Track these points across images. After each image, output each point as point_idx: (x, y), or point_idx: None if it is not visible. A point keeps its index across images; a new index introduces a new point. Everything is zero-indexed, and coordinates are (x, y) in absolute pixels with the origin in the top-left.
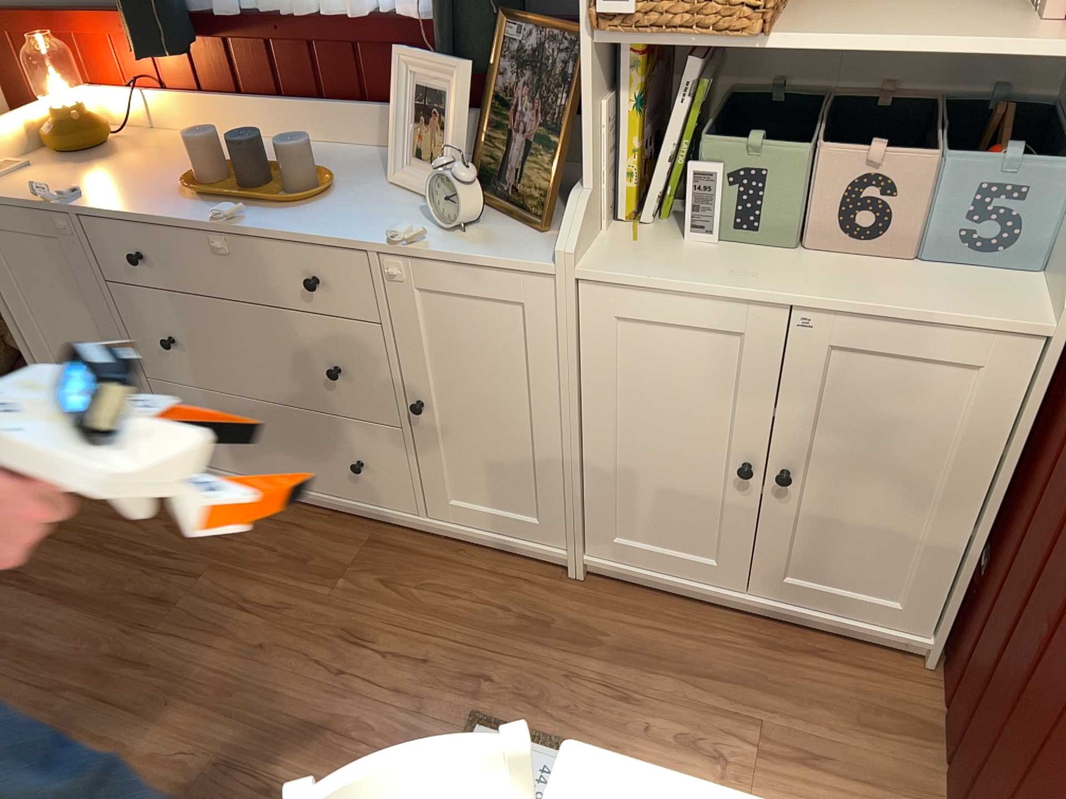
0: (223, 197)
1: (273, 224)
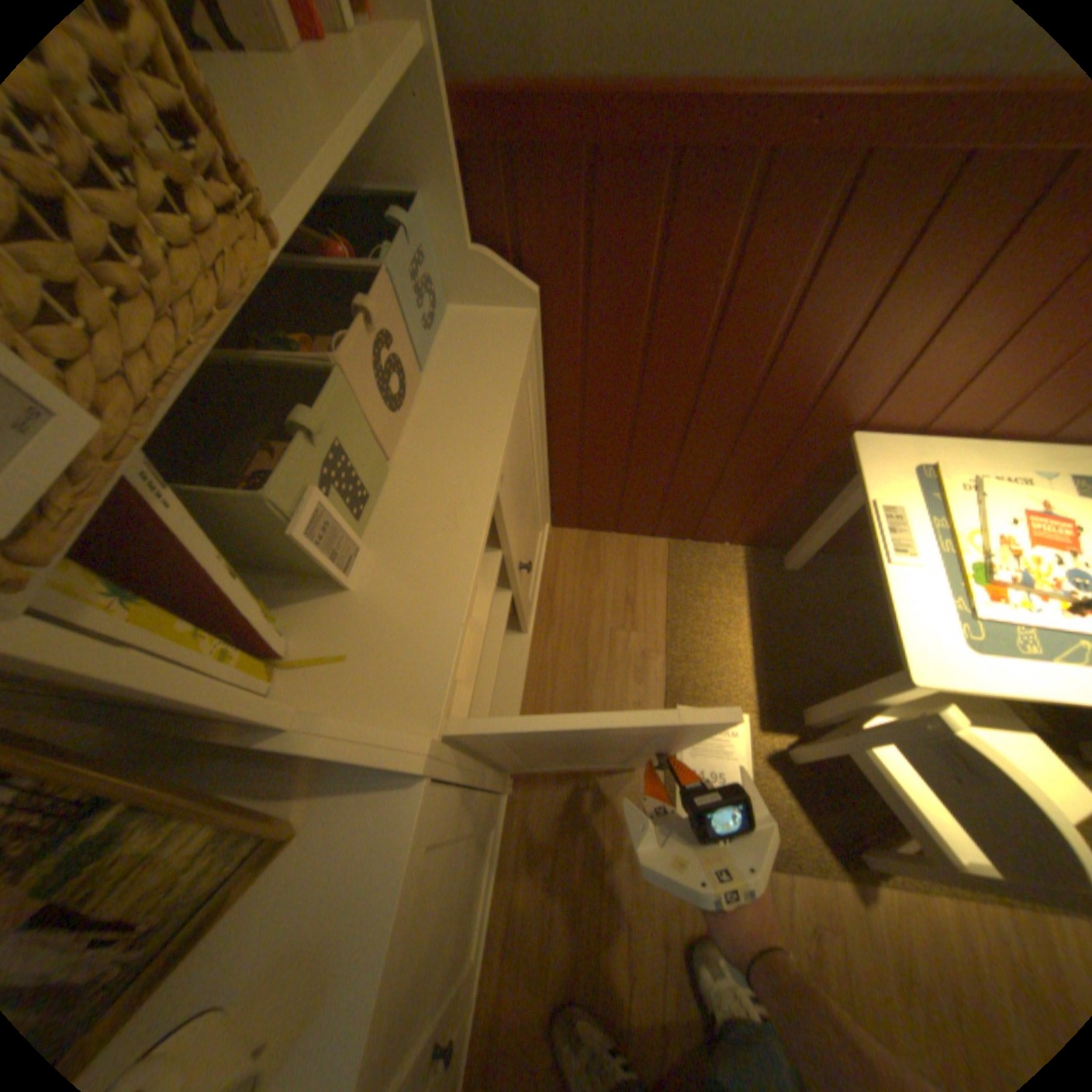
0: None
1: None
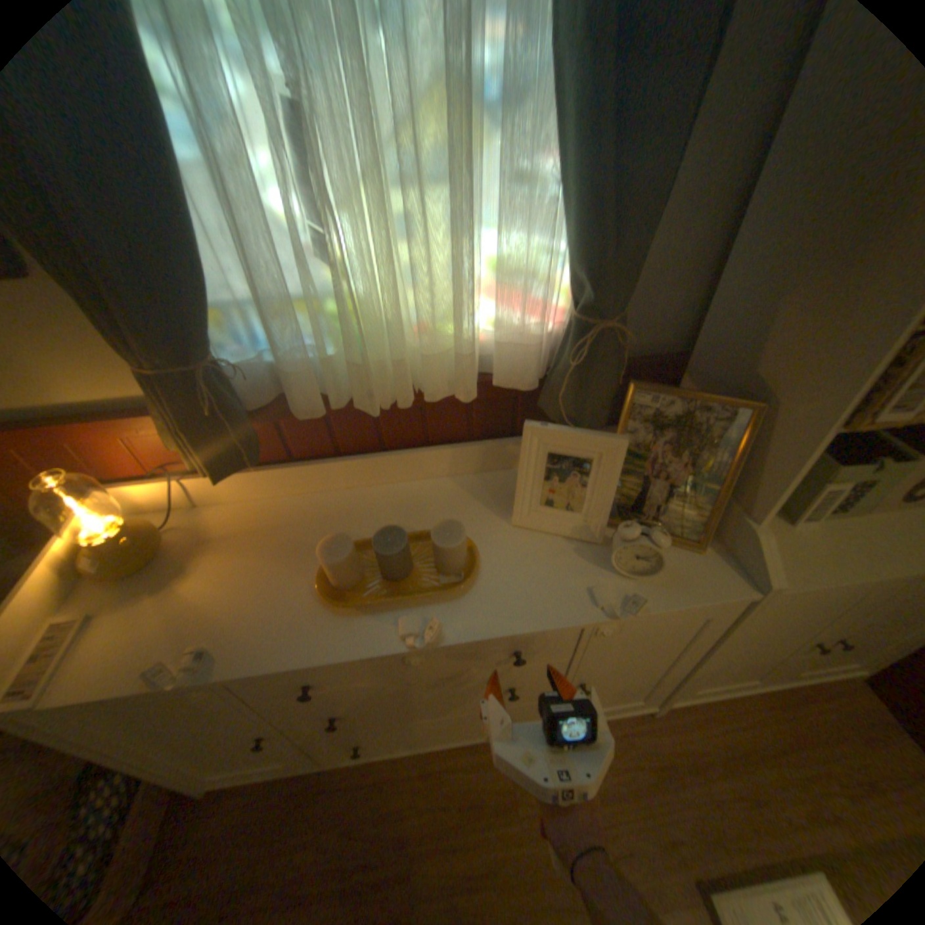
0: (382, 604)
1: (465, 625)
